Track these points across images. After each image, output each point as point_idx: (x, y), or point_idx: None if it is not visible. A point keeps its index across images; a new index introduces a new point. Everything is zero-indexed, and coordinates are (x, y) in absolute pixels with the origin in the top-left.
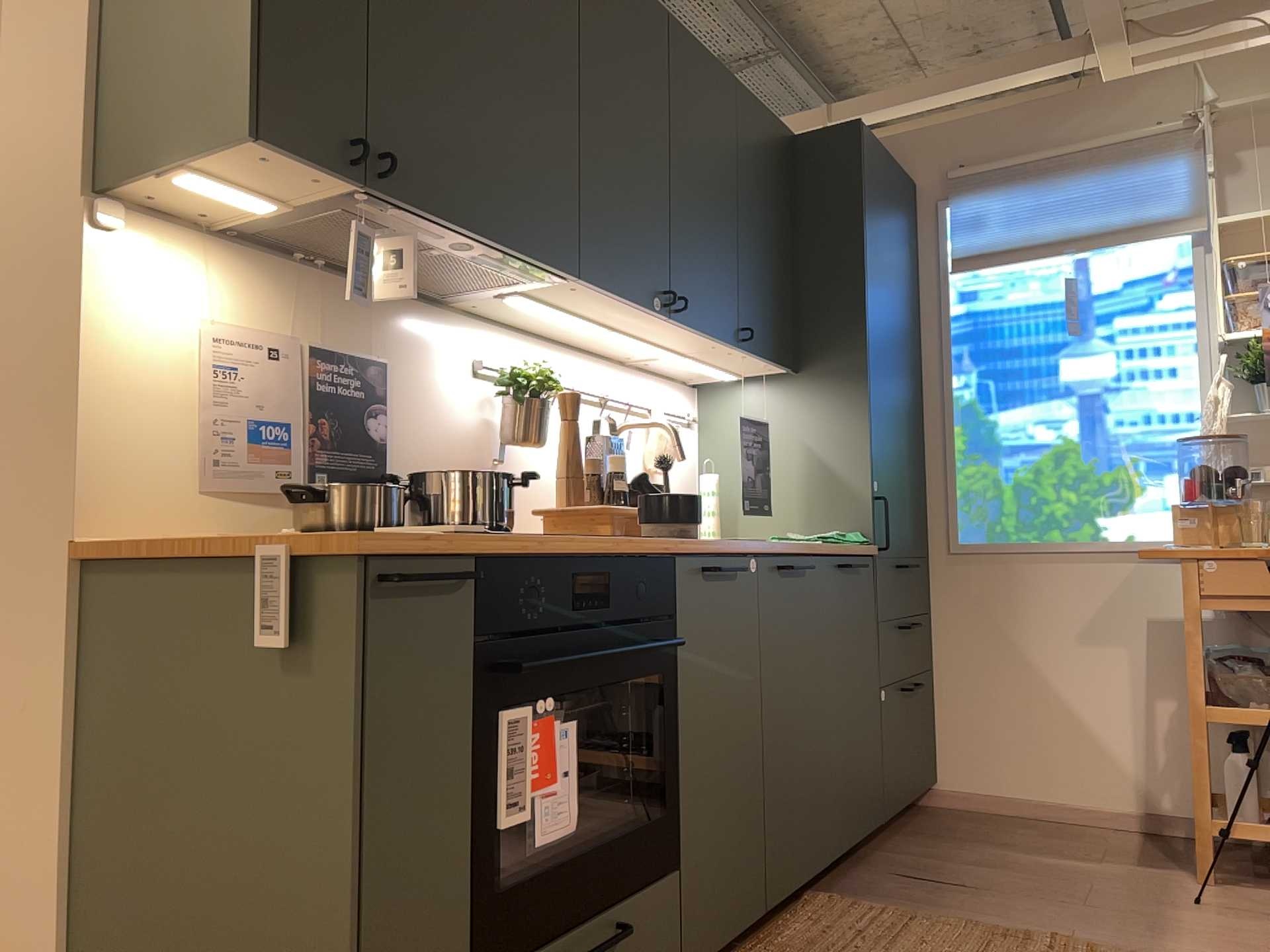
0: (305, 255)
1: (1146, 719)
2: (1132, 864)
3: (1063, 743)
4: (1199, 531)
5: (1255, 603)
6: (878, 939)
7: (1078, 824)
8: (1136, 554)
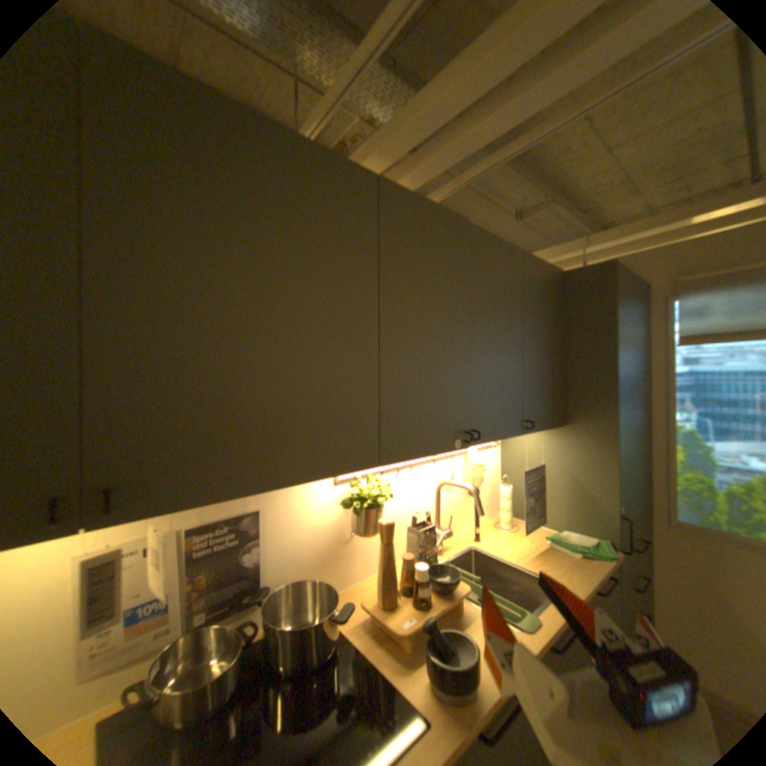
0: None
1: None
2: None
3: None
4: None
5: None
6: None
7: None
8: None
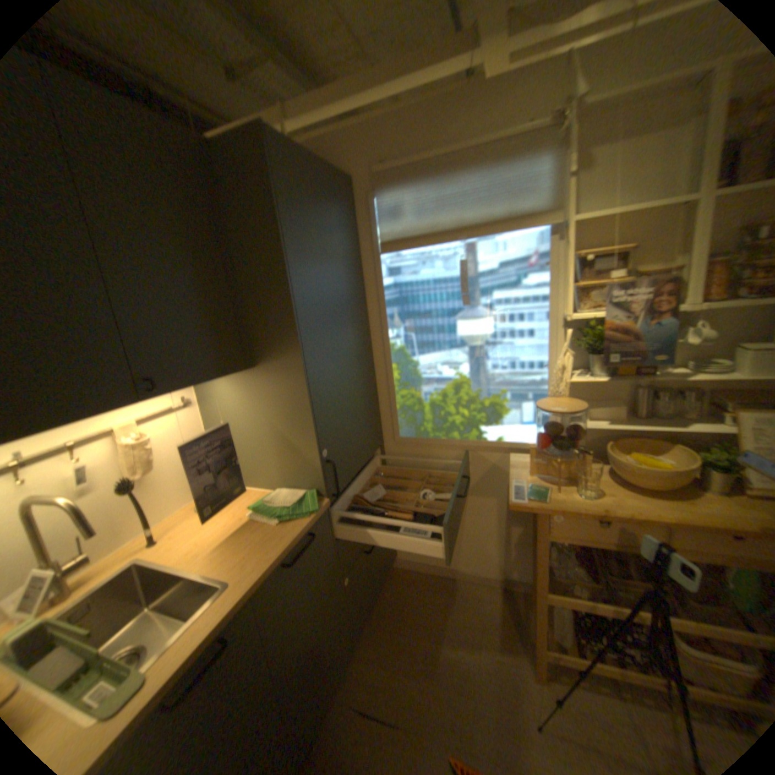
0: None
1: (506, 537)
2: (498, 652)
3: (461, 544)
4: (548, 467)
5: (588, 543)
6: None
7: (469, 585)
8: (504, 449)
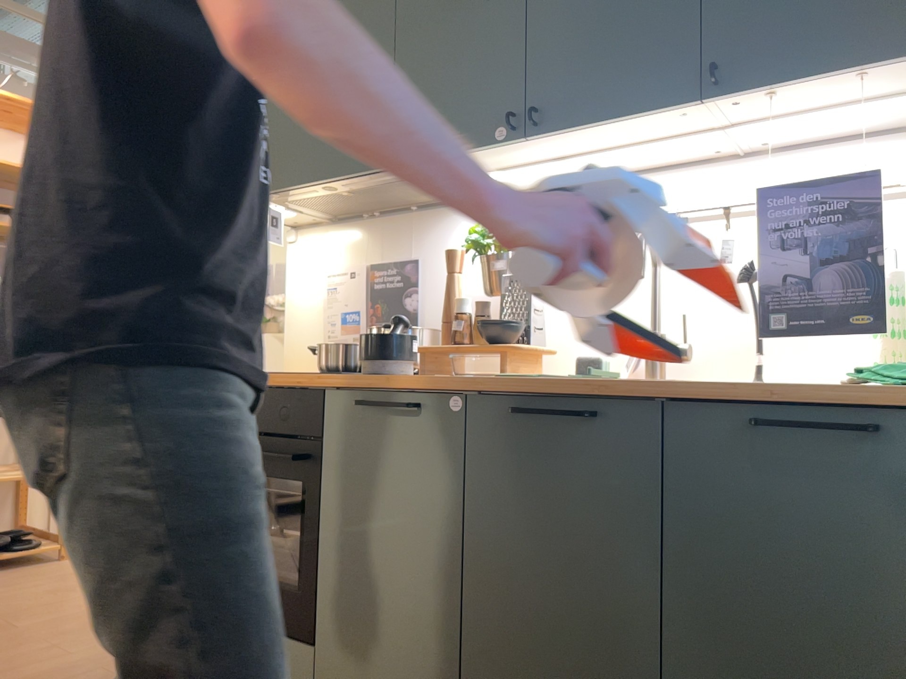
0: (364, 213)
1: None
2: None
3: None
4: None
5: None
6: None
7: None
8: None
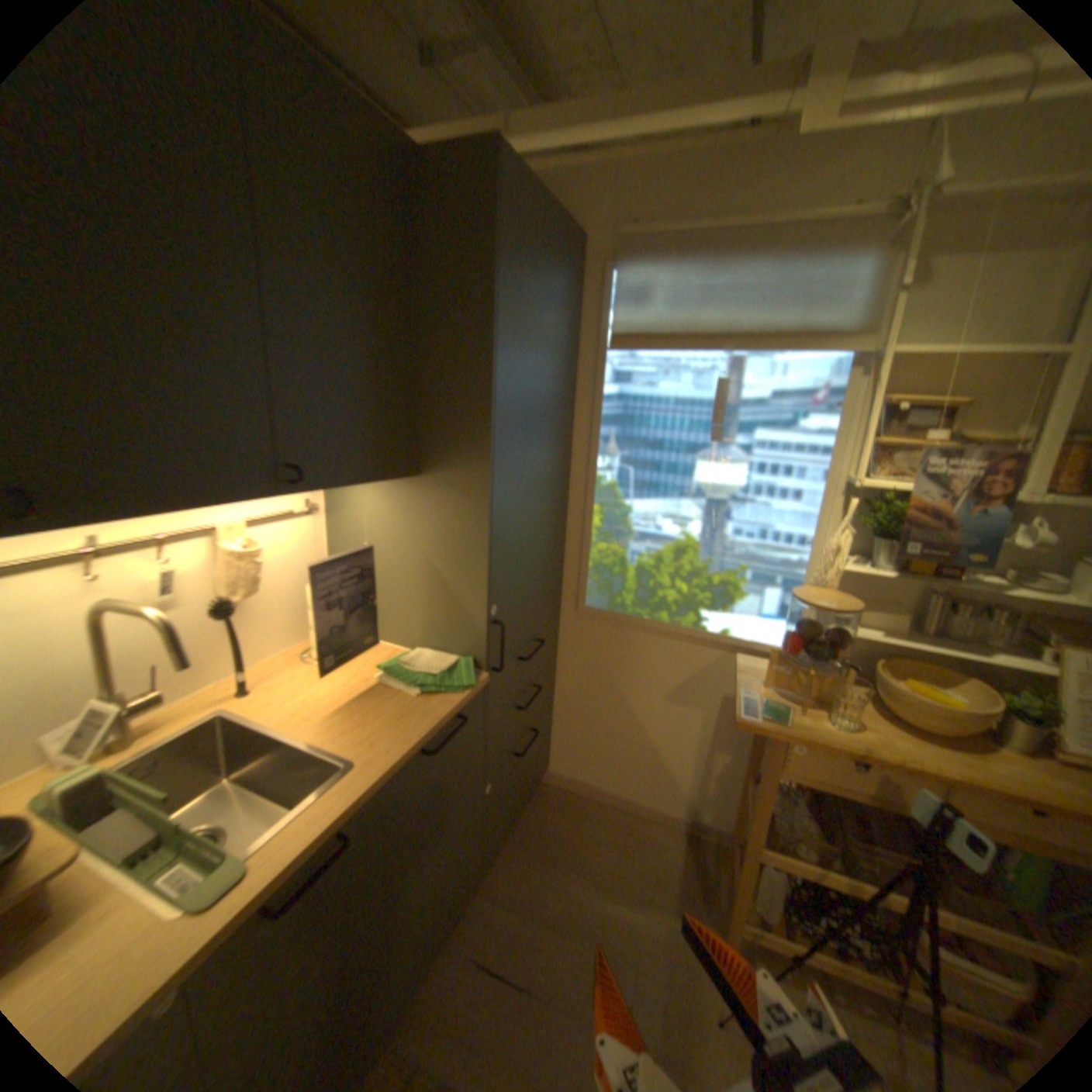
0: None
1: (706, 765)
2: (674, 916)
3: (641, 766)
4: (793, 680)
5: (834, 789)
6: None
7: (642, 822)
8: (727, 646)
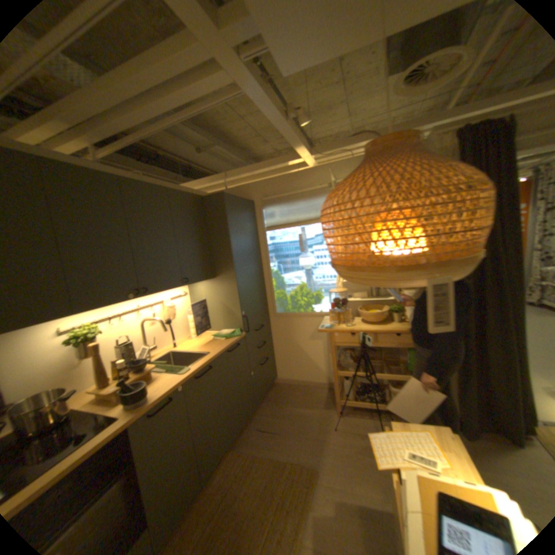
0: None
1: (328, 360)
2: (322, 409)
3: (308, 366)
4: (336, 317)
5: (349, 344)
6: (240, 481)
7: (312, 388)
8: (323, 316)
